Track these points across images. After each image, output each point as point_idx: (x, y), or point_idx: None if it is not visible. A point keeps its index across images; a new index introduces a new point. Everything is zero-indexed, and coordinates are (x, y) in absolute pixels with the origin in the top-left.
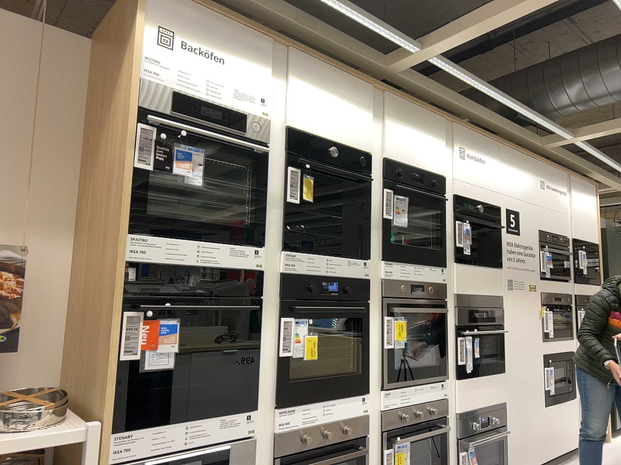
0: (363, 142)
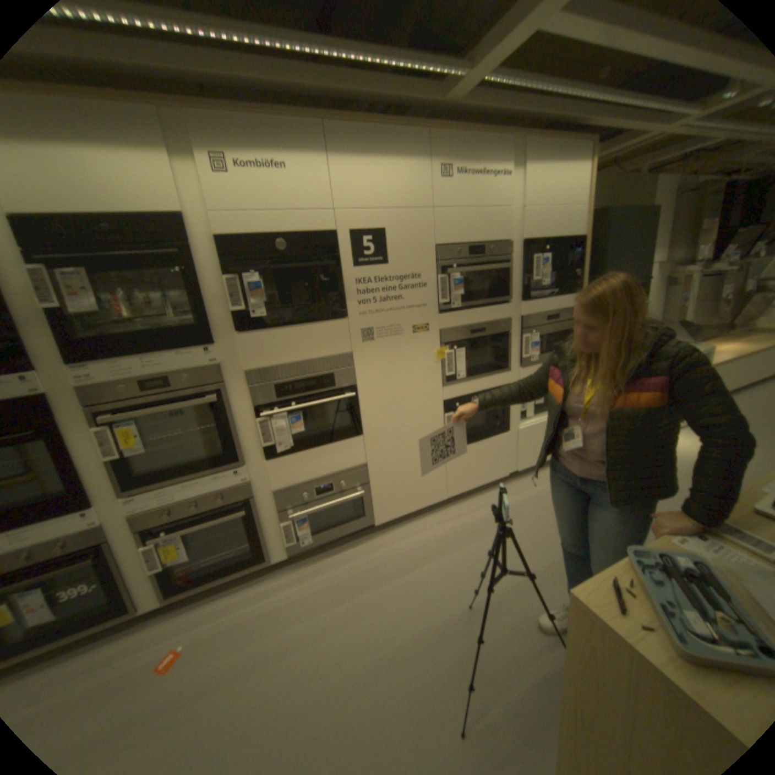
0: None
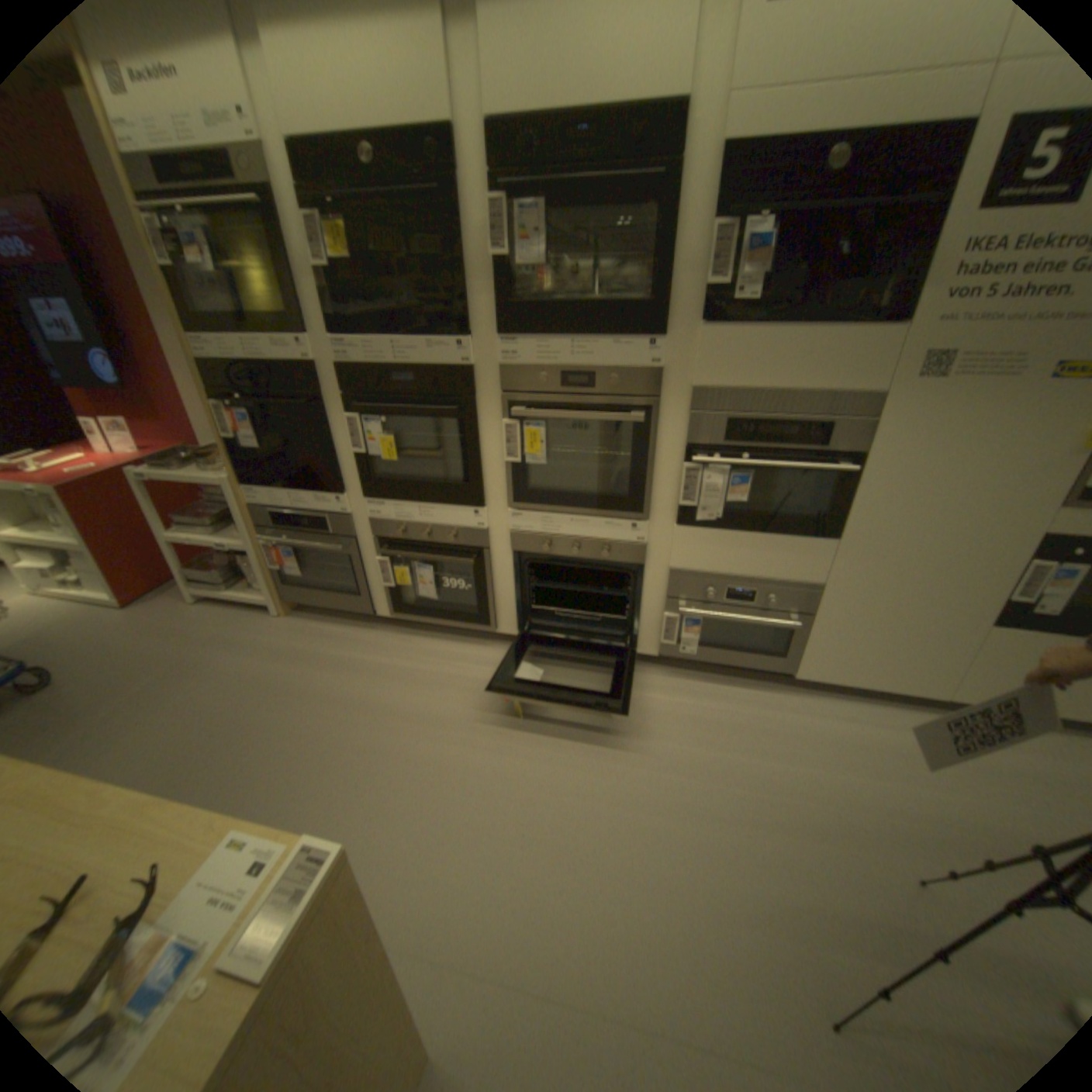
0: (429, 99)
